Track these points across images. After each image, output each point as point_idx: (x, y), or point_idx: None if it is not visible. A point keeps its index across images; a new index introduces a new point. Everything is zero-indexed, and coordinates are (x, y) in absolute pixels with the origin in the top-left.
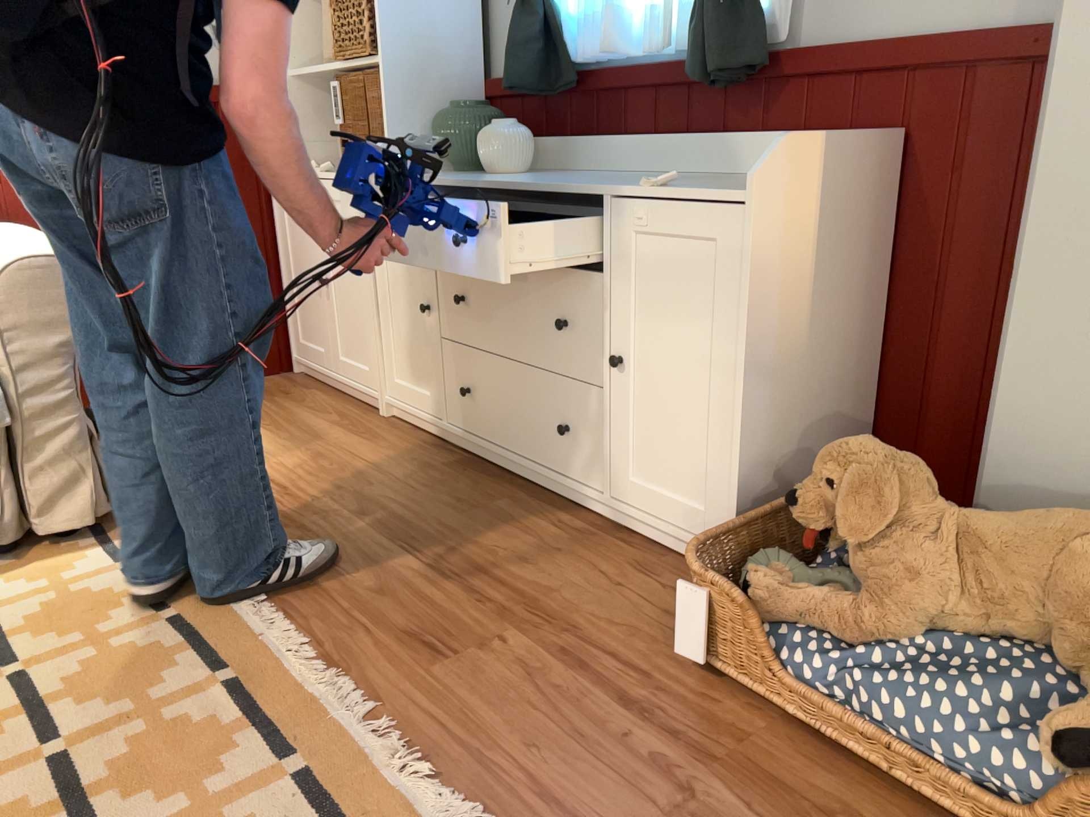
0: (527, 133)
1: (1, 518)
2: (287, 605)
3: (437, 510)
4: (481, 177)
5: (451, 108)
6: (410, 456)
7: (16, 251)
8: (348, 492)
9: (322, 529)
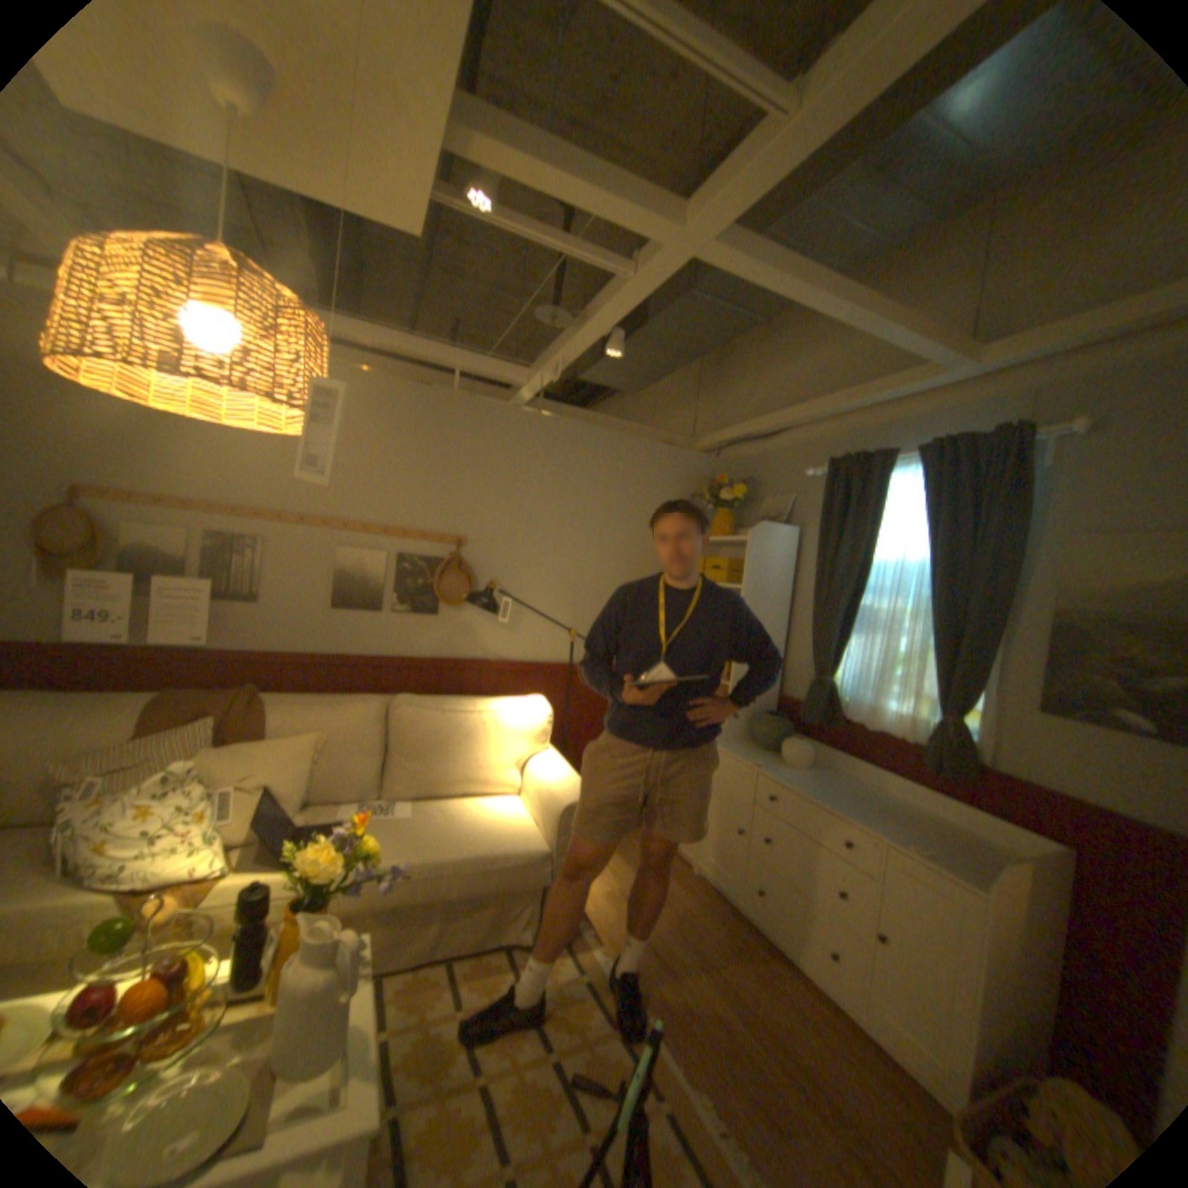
0: (813, 747)
1: (531, 933)
2: (683, 1051)
3: (749, 983)
4: (785, 769)
5: (765, 717)
6: (720, 920)
7: (563, 786)
8: (692, 947)
9: (685, 981)
